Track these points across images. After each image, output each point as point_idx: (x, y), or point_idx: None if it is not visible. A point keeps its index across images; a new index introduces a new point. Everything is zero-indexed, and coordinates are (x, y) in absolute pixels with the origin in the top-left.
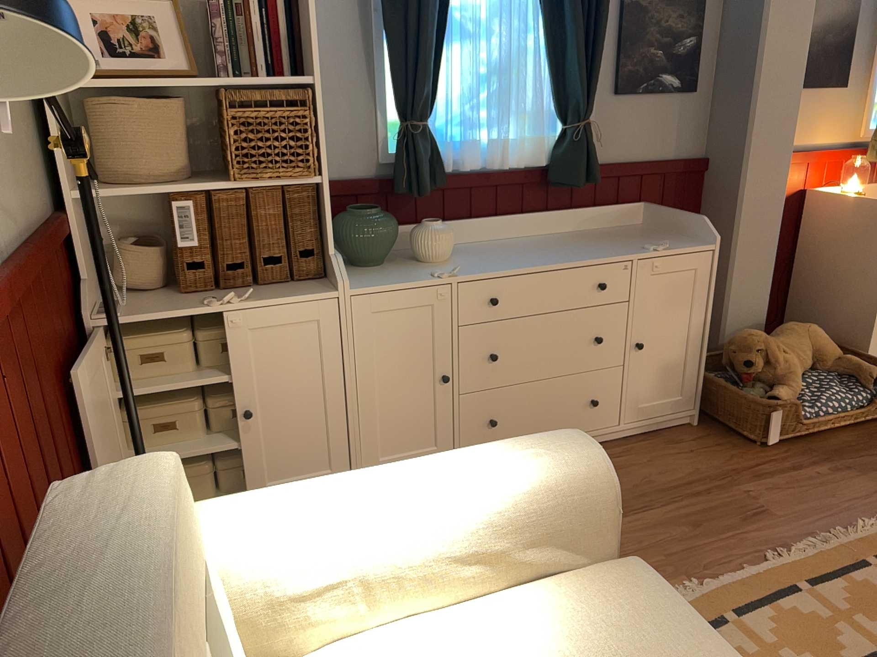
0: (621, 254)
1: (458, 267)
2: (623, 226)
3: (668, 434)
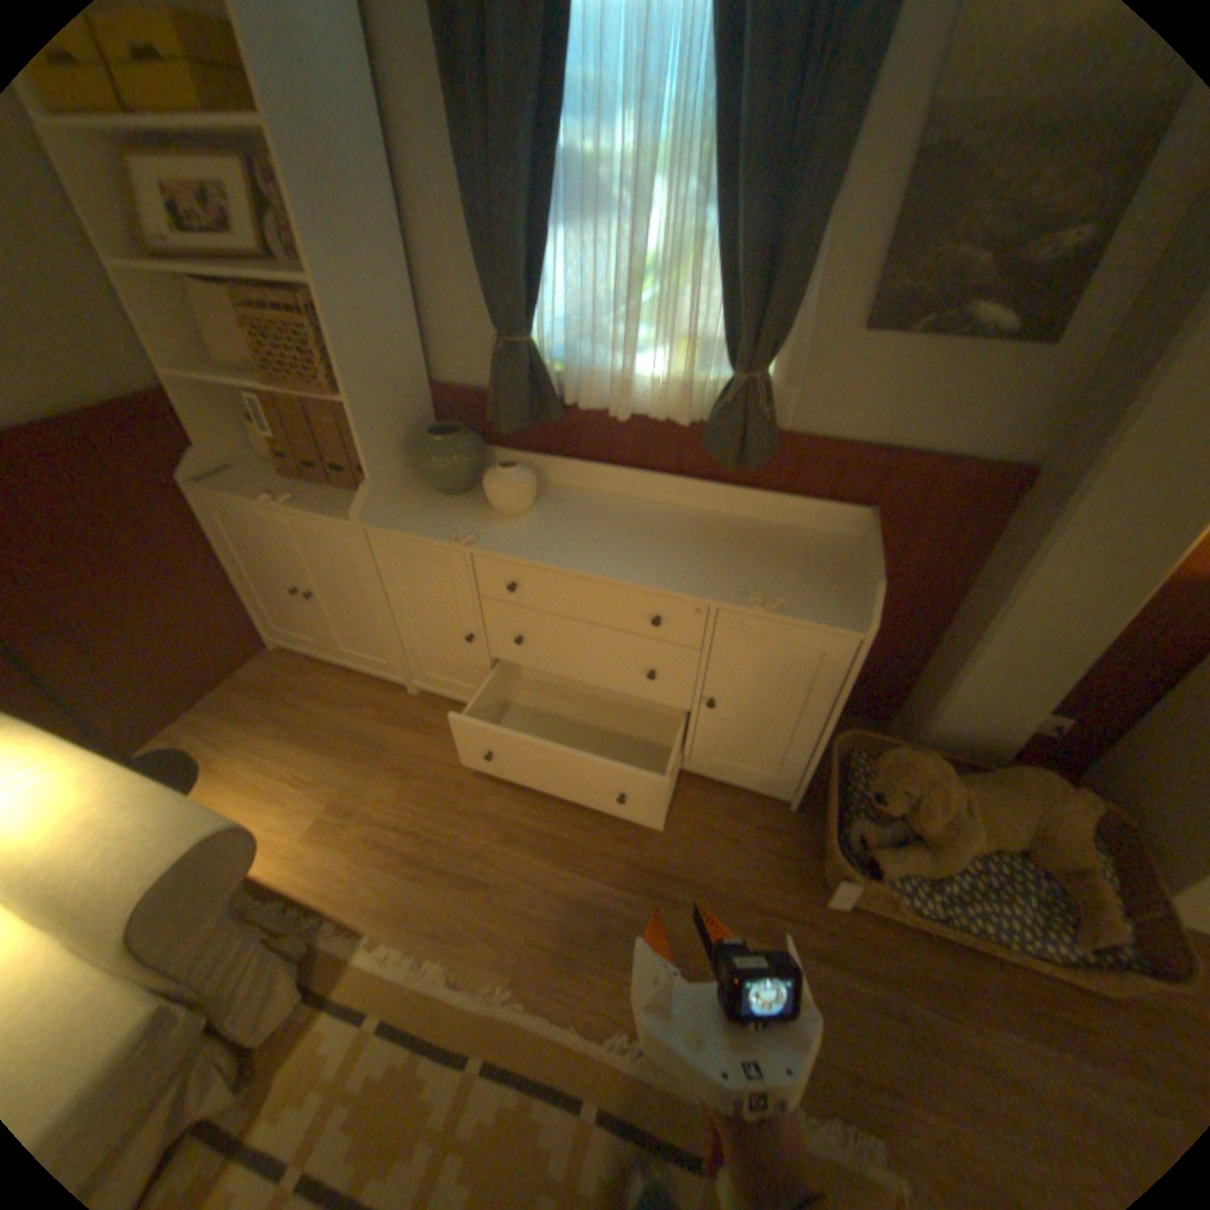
0: (701, 589)
1: (476, 537)
2: (825, 531)
3: (745, 800)
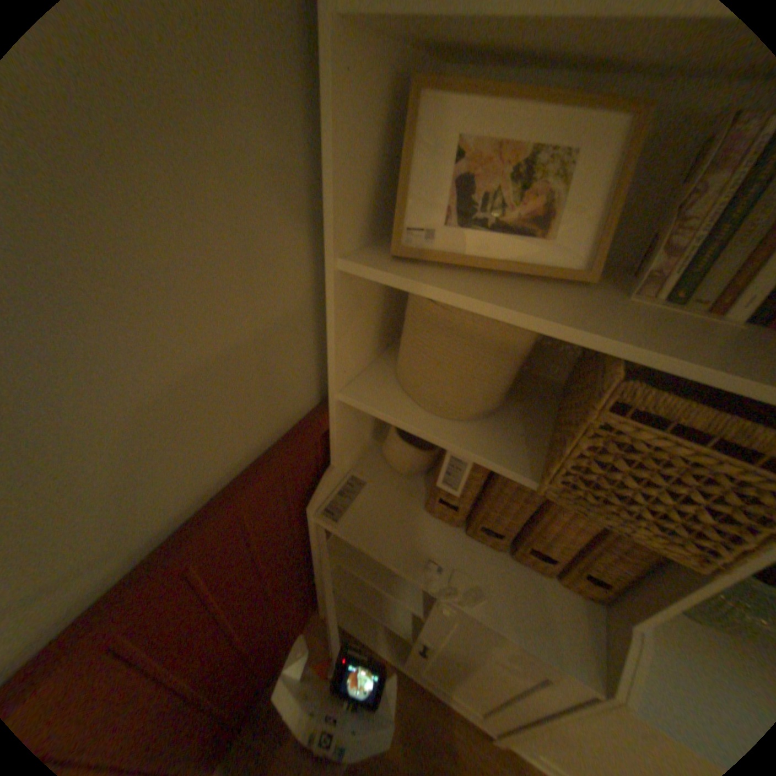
0: None
1: None
2: None
3: None
